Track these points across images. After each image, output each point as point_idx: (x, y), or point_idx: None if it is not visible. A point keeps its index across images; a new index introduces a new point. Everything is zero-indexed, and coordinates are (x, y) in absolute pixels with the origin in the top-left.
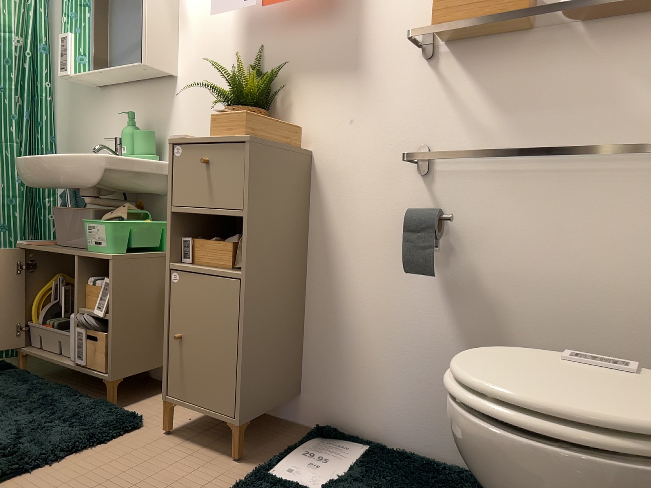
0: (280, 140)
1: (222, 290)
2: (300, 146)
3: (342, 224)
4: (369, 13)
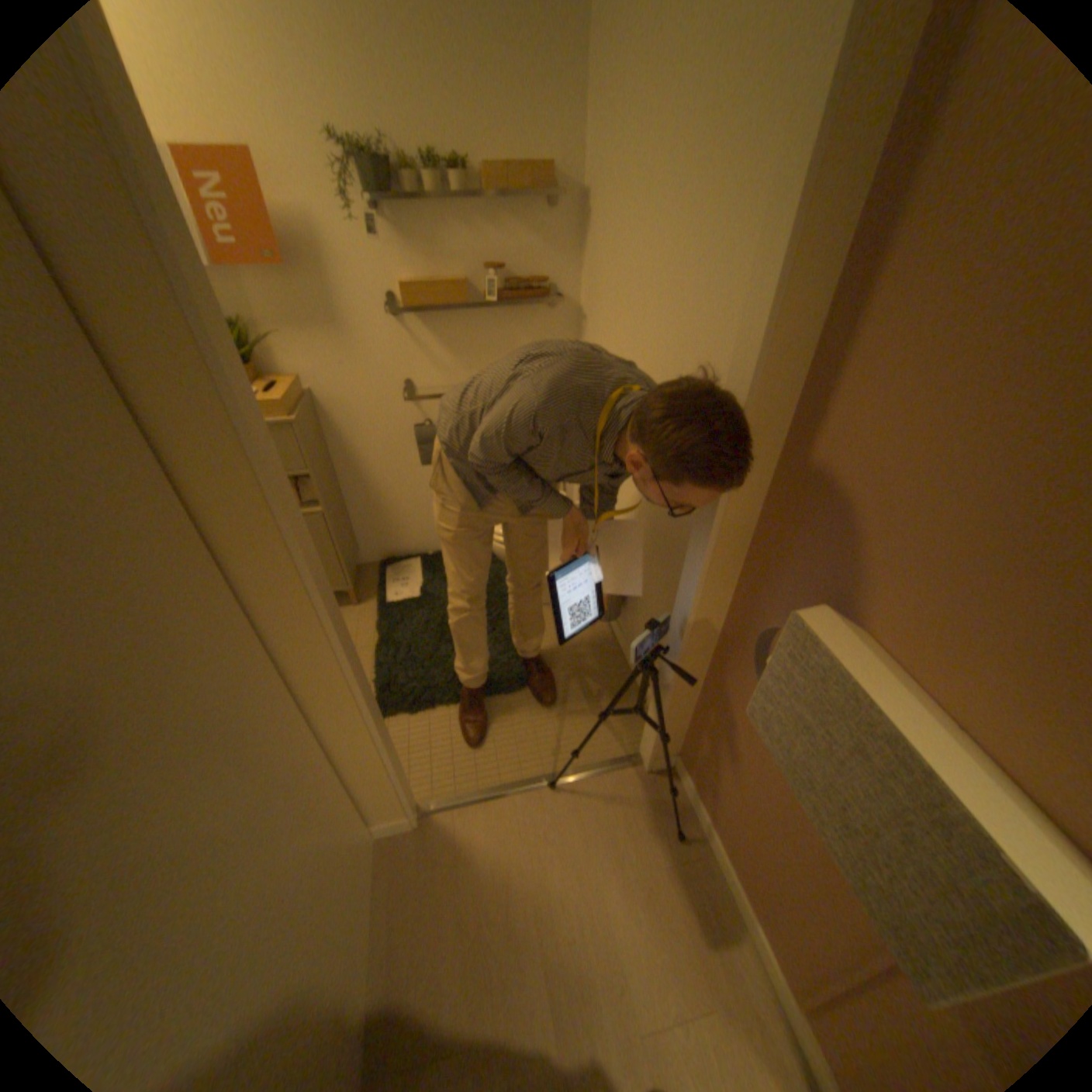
0: (298, 400)
1: (308, 524)
2: (304, 391)
3: (357, 440)
4: (330, 270)
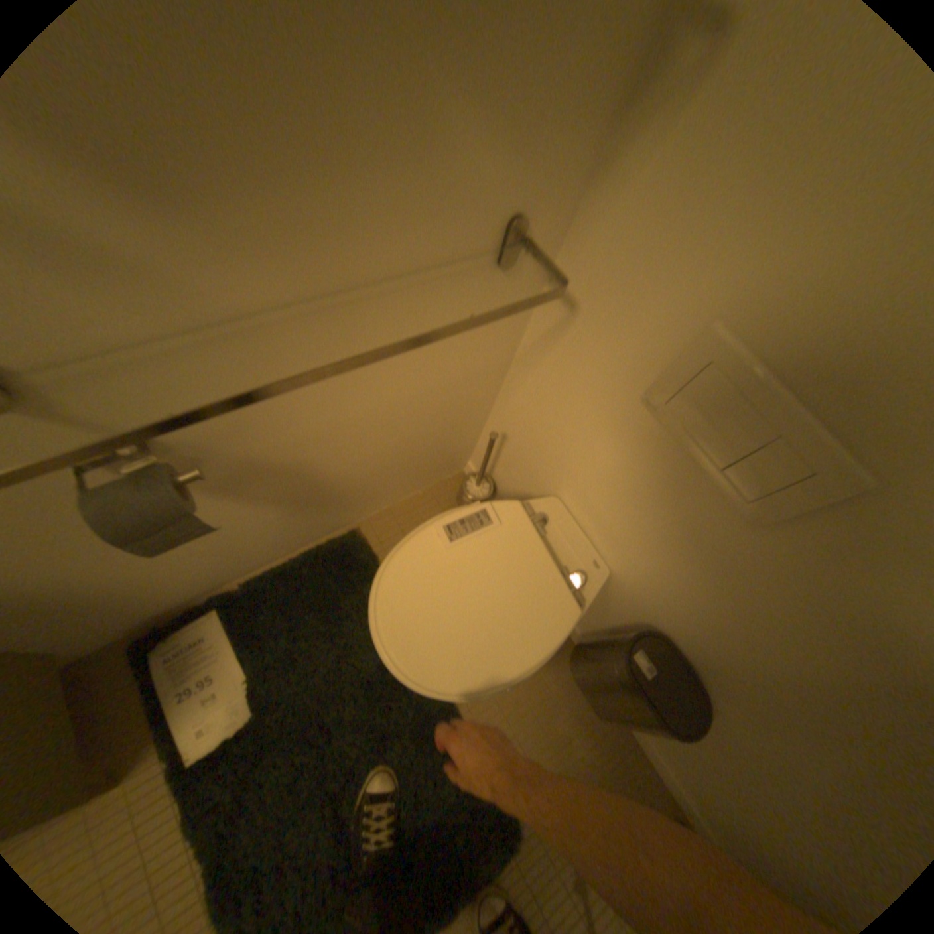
0: None
1: None
2: None
3: None
4: None
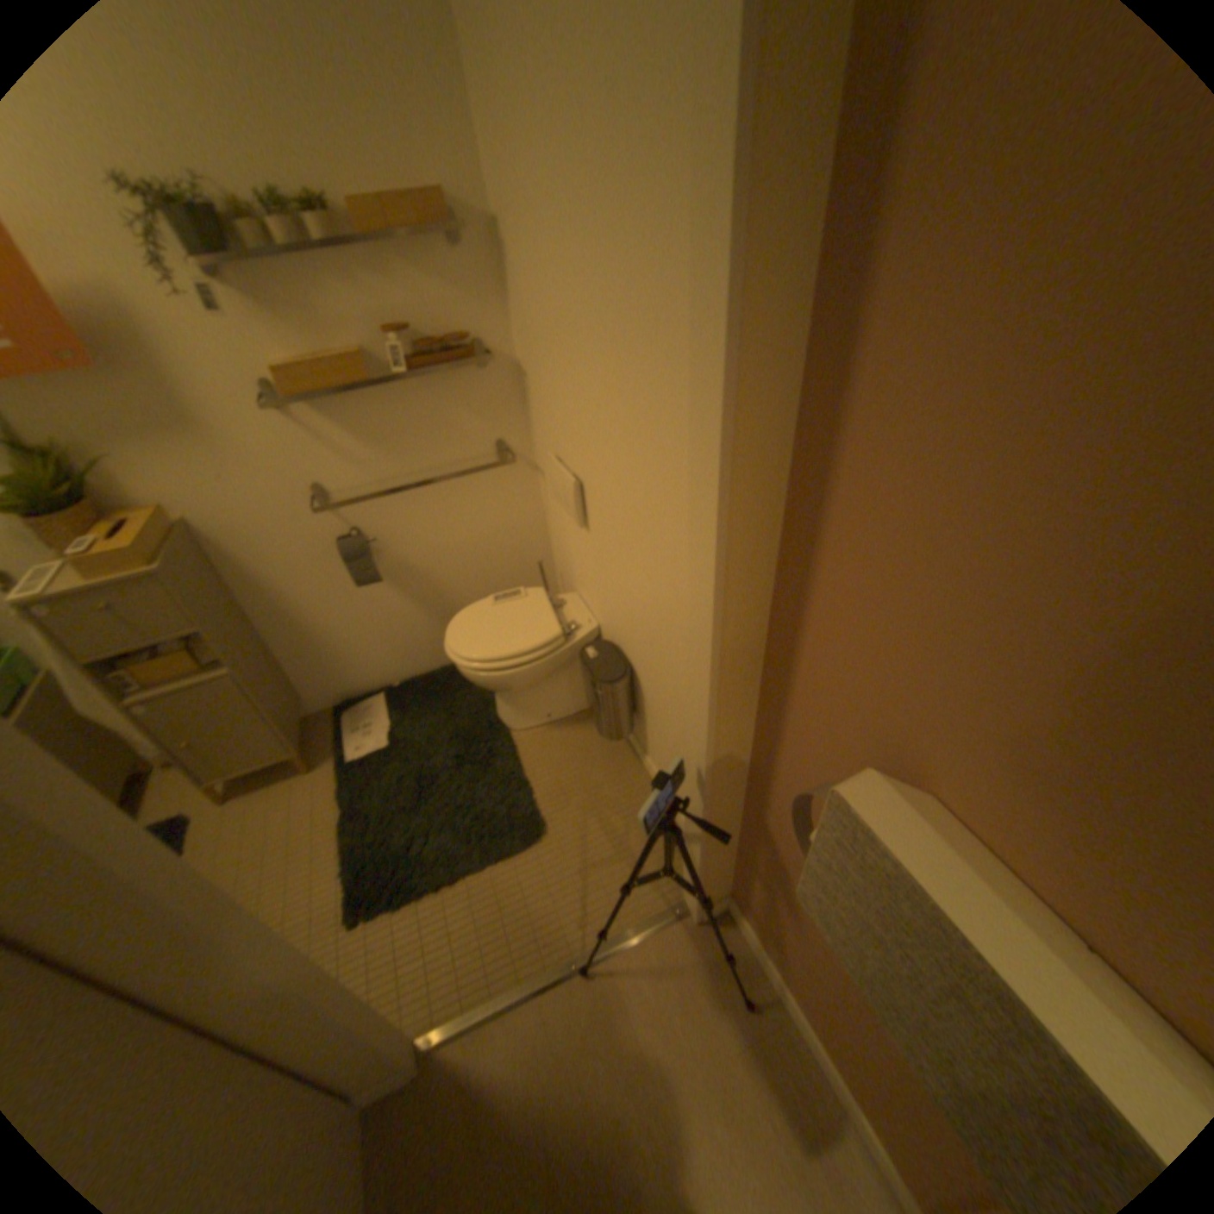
0: (160, 540)
1: (212, 694)
2: (171, 525)
3: (263, 570)
4: (169, 365)
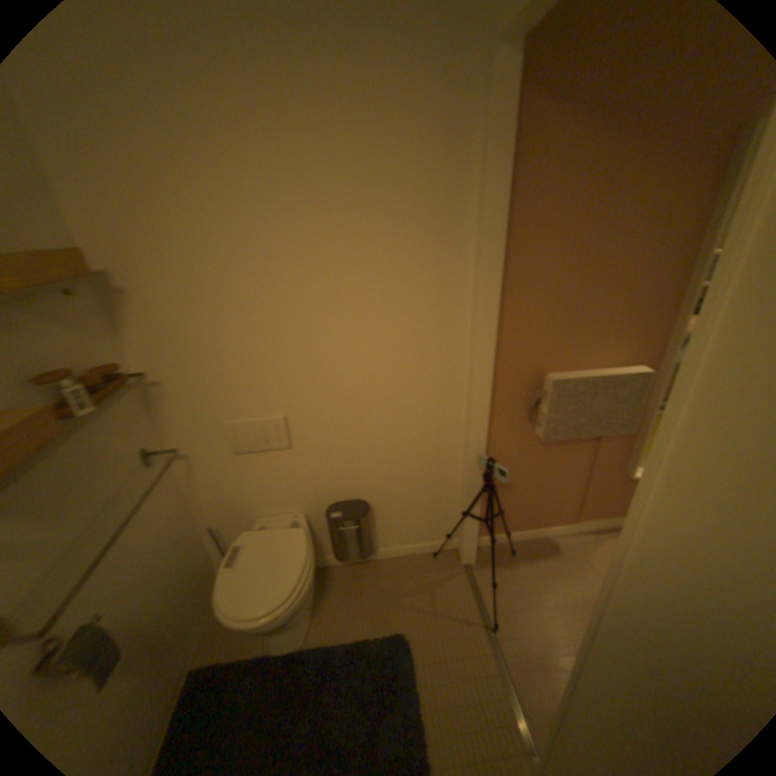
0: None
1: None
2: None
3: None
4: None
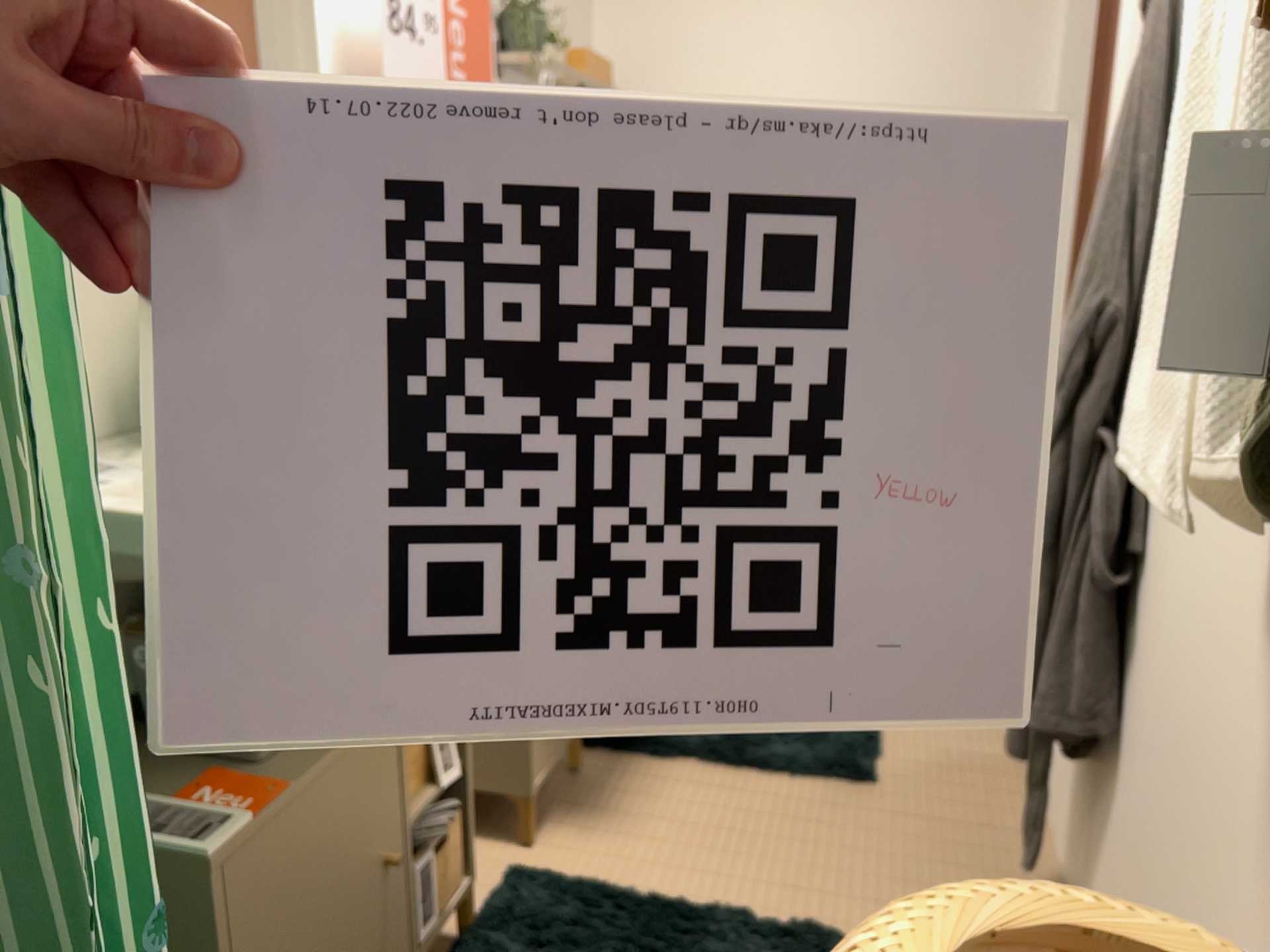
0: None
1: None
2: None
3: None
4: None
